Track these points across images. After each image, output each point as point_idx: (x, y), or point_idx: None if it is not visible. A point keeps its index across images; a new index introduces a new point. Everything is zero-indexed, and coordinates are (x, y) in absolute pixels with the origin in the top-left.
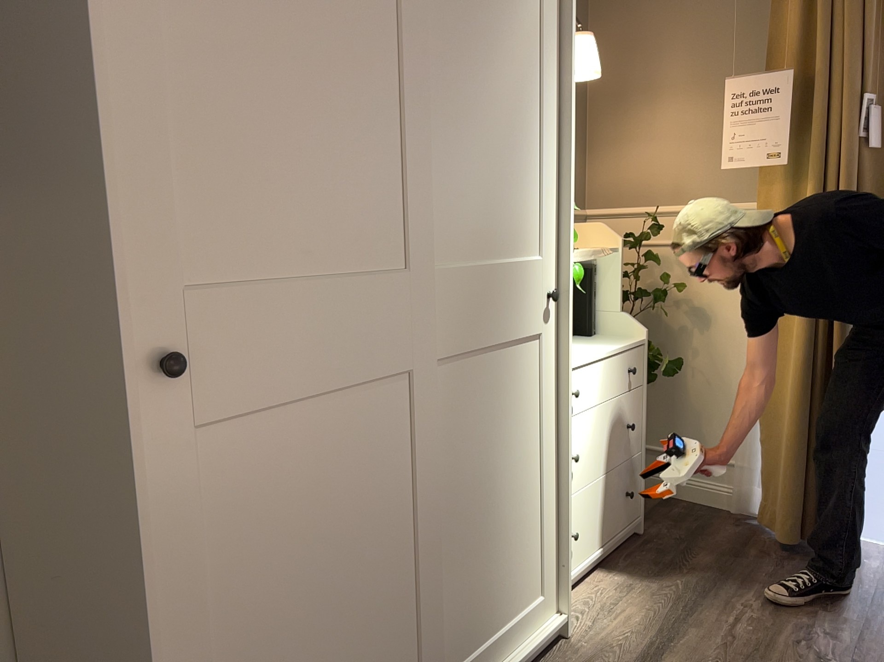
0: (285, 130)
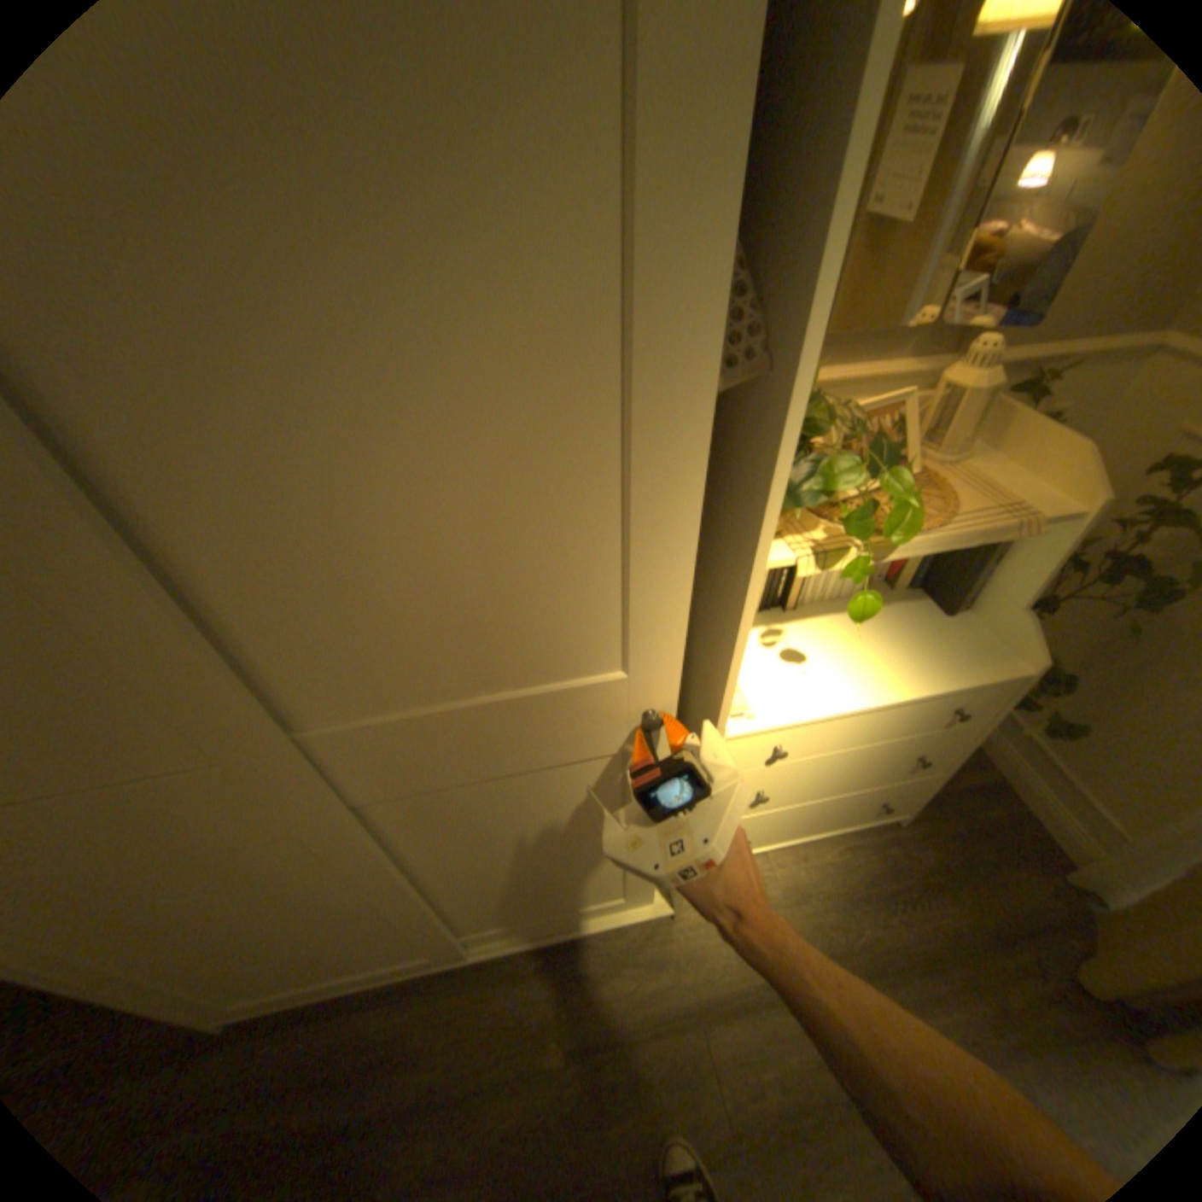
0: None
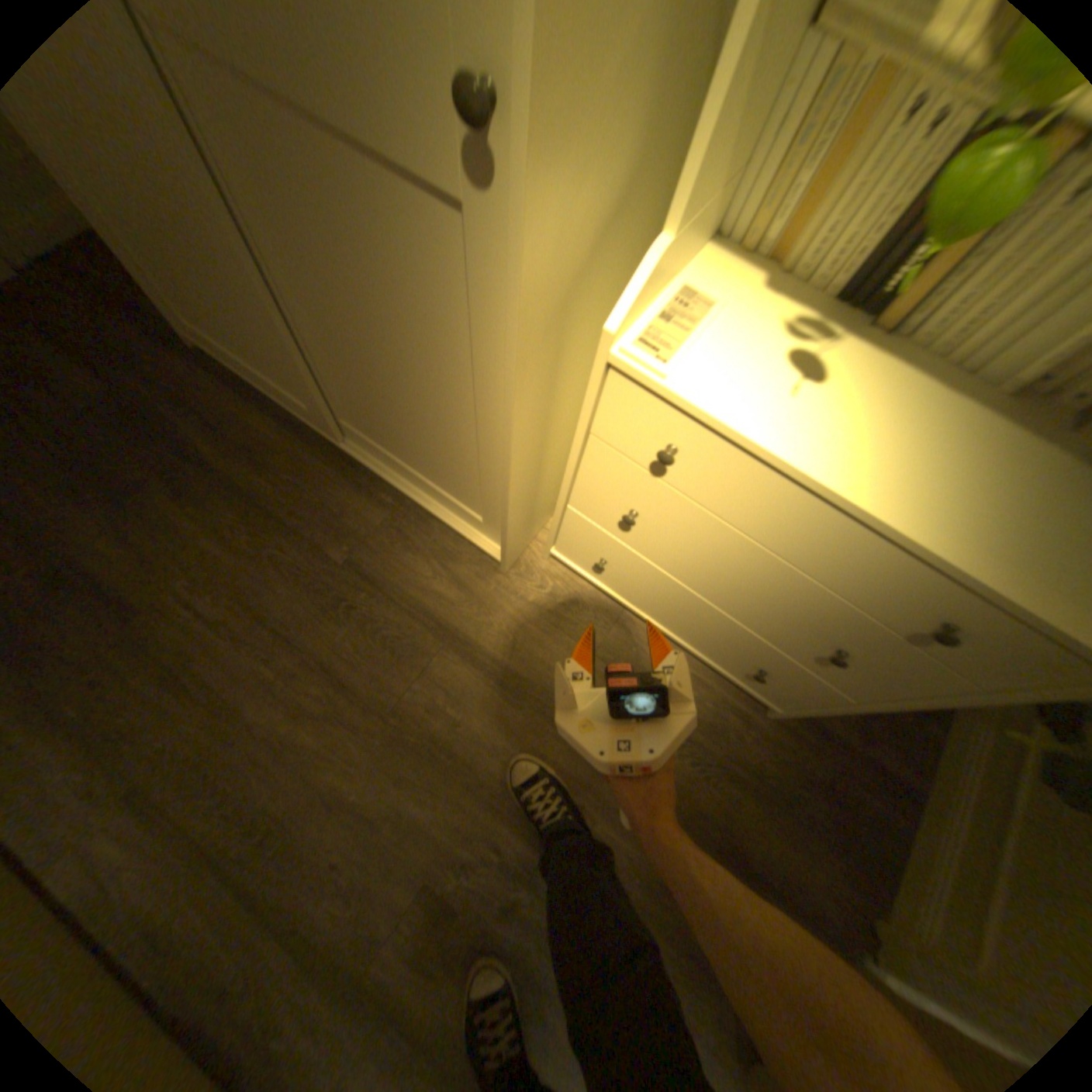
0: None
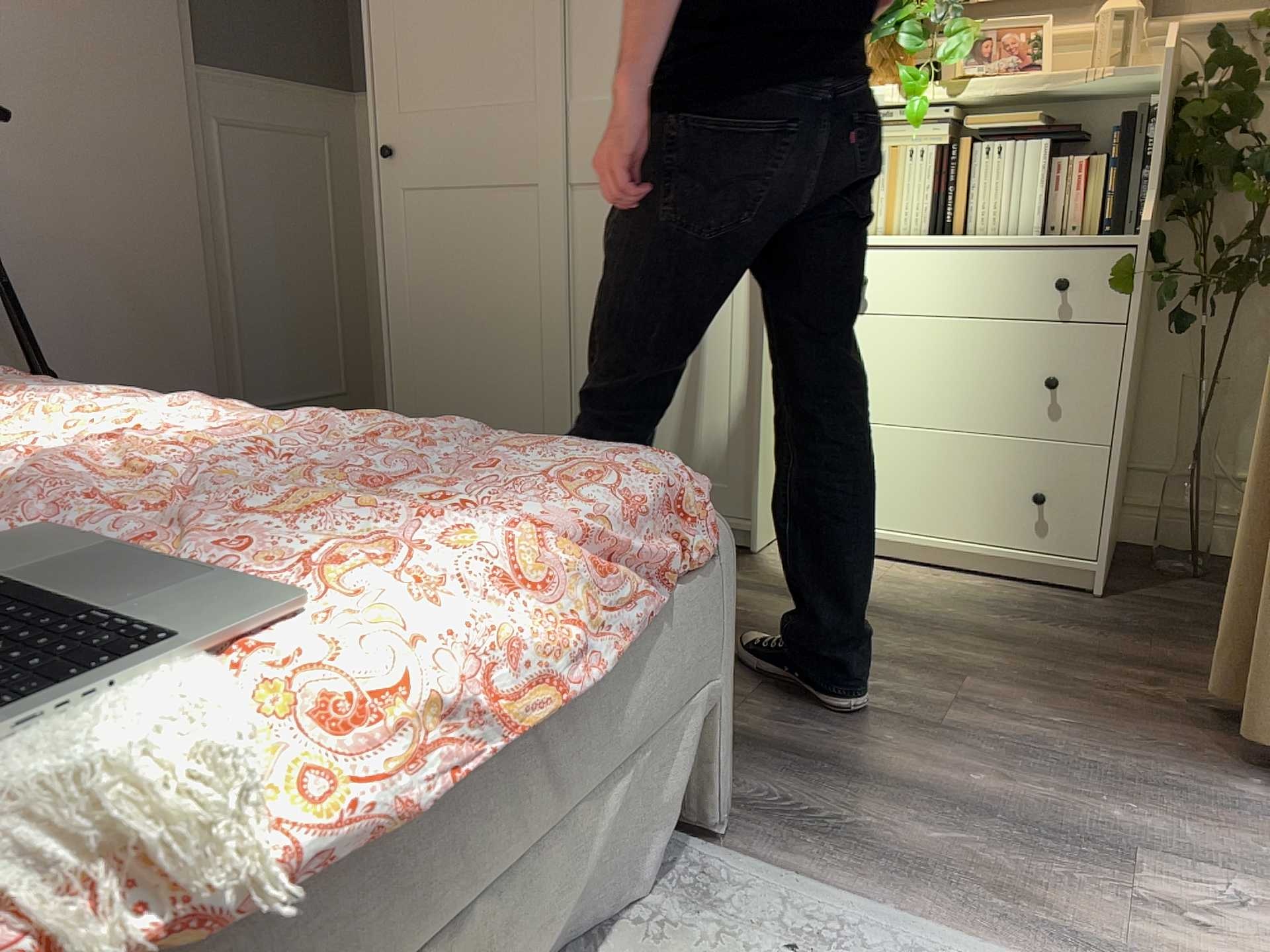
0: (432, 3)
